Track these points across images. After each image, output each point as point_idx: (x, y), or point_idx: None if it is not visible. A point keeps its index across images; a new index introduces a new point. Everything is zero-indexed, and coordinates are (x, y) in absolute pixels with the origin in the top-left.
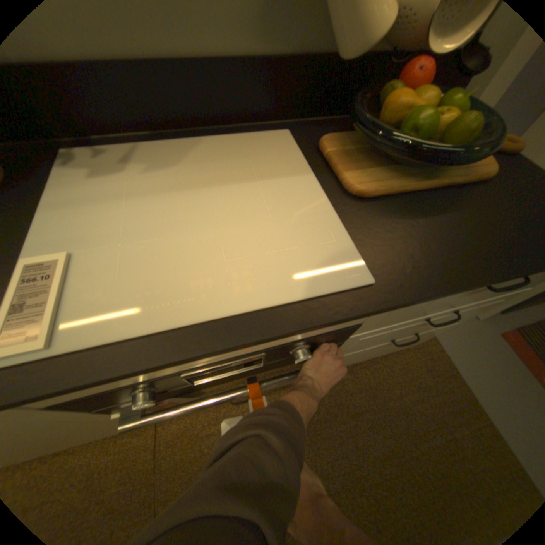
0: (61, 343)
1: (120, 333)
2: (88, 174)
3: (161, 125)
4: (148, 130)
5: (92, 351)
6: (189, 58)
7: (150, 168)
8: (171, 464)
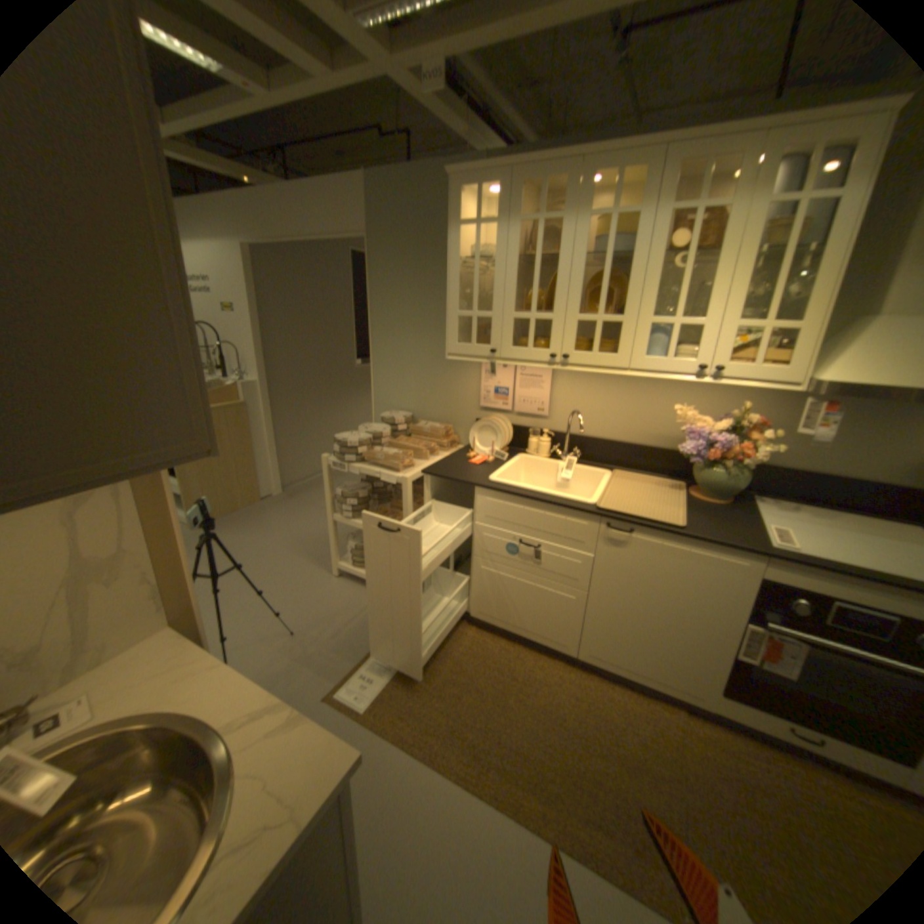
0: (805, 553)
1: (832, 560)
2: (773, 510)
3: (816, 502)
4: (806, 502)
5: (820, 559)
6: (856, 479)
7: (811, 518)
8: (704, 756)
